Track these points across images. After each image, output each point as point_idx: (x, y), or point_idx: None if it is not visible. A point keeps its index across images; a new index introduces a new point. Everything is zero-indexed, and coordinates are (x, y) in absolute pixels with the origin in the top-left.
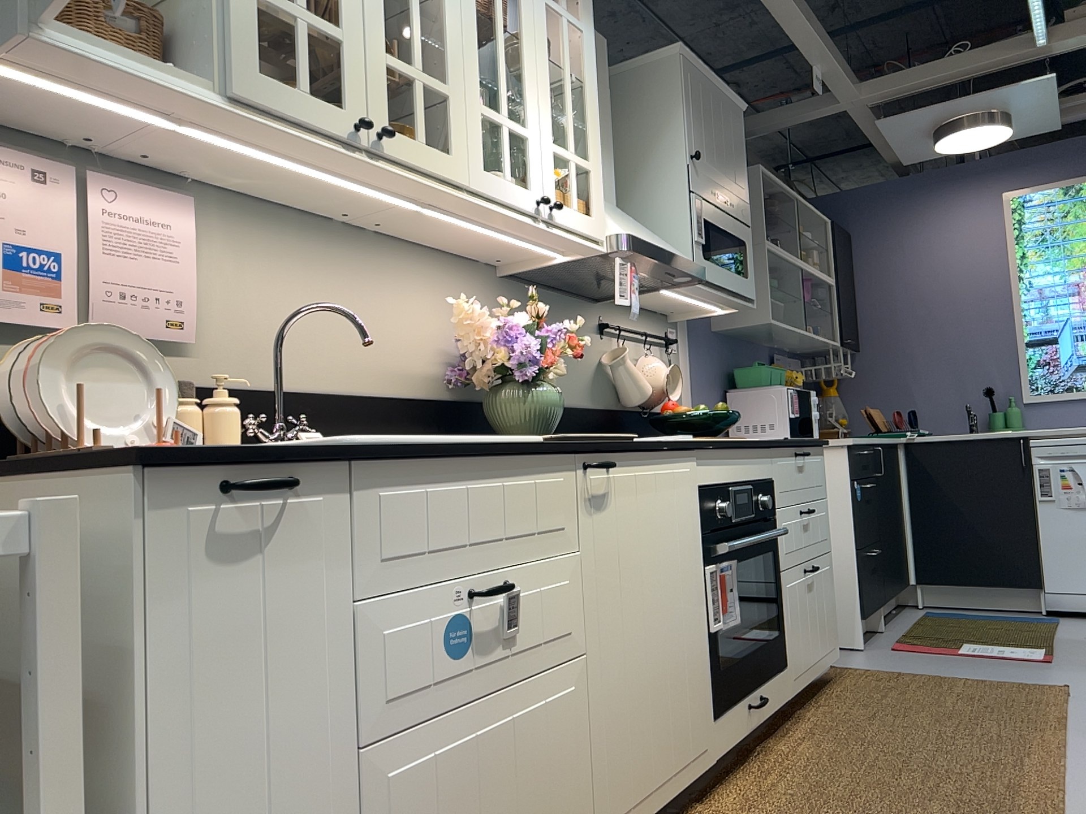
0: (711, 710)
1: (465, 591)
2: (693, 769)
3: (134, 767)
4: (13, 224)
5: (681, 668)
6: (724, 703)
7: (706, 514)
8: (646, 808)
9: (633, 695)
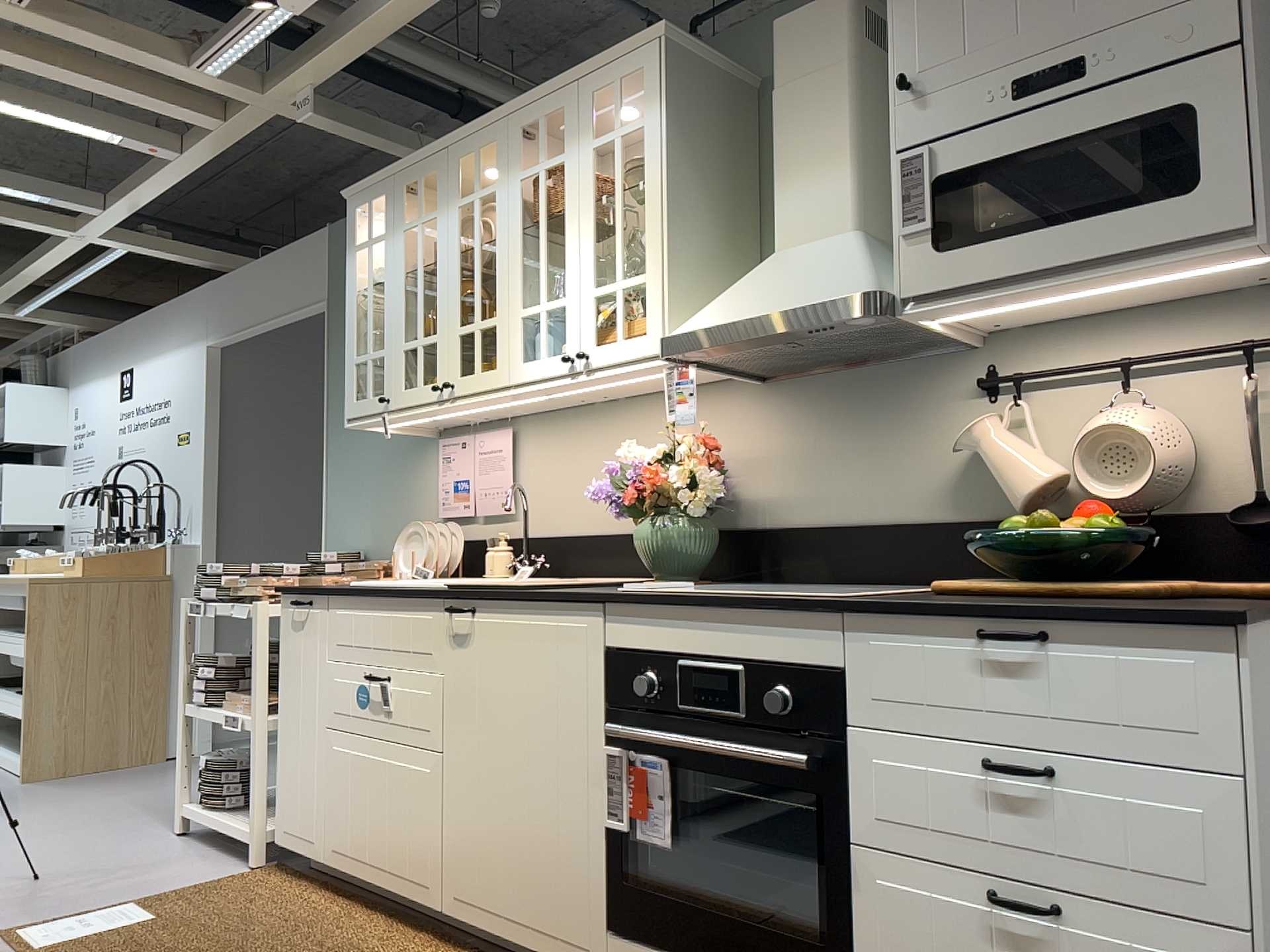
0: (609, 919)
1: (369, 672)
2: (562, 951)
3: (279, 692)
4: (454, 470)
5: (550, 832)
6: (631, 928)
7: (616, 683)
8: (492, 923)
9: (483, 813)
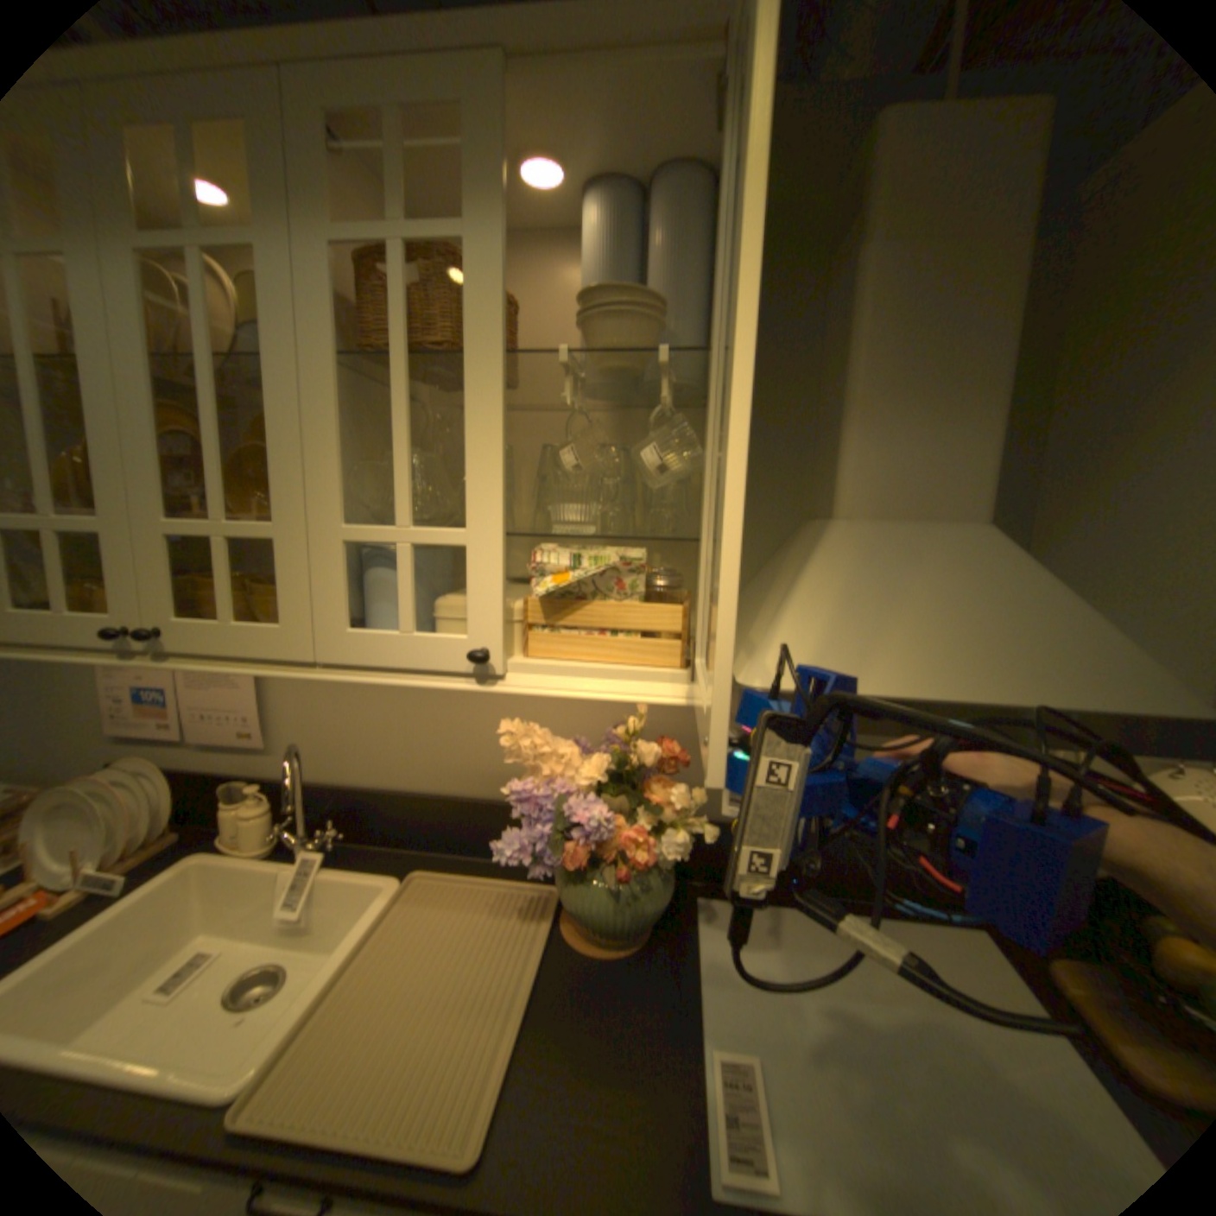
0: None
1: None
2: None
3: None
4: (134, 673)
5: None
6: None
7: None
8: None
9: None
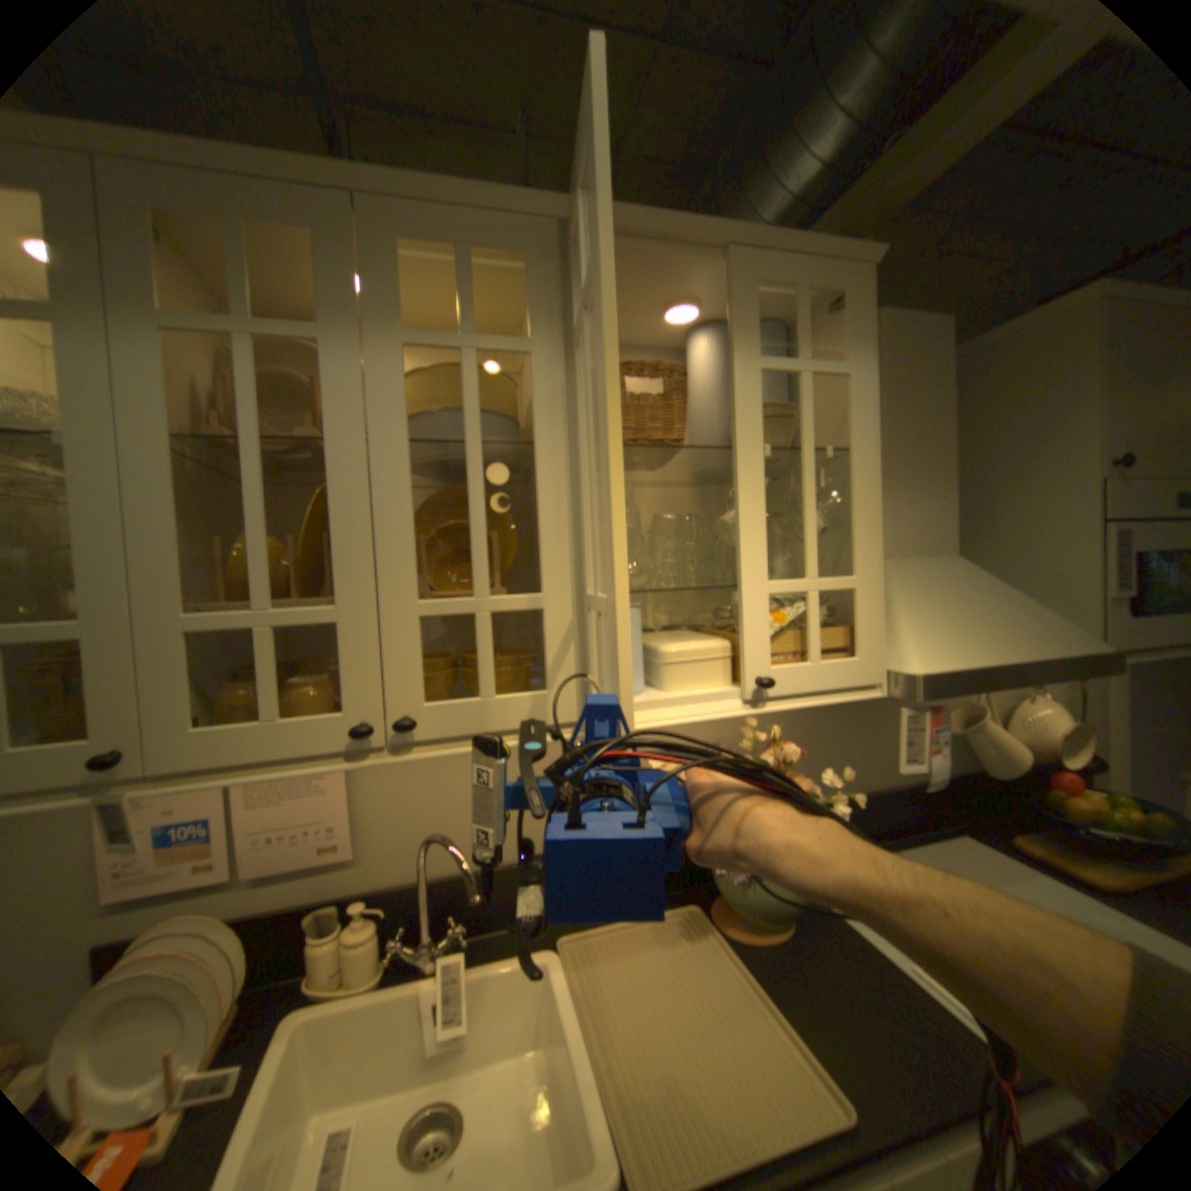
0: None
1: None
2: None
3: None
4: (157, 807)
5: None
6: None
7: None
8: None
9: None
